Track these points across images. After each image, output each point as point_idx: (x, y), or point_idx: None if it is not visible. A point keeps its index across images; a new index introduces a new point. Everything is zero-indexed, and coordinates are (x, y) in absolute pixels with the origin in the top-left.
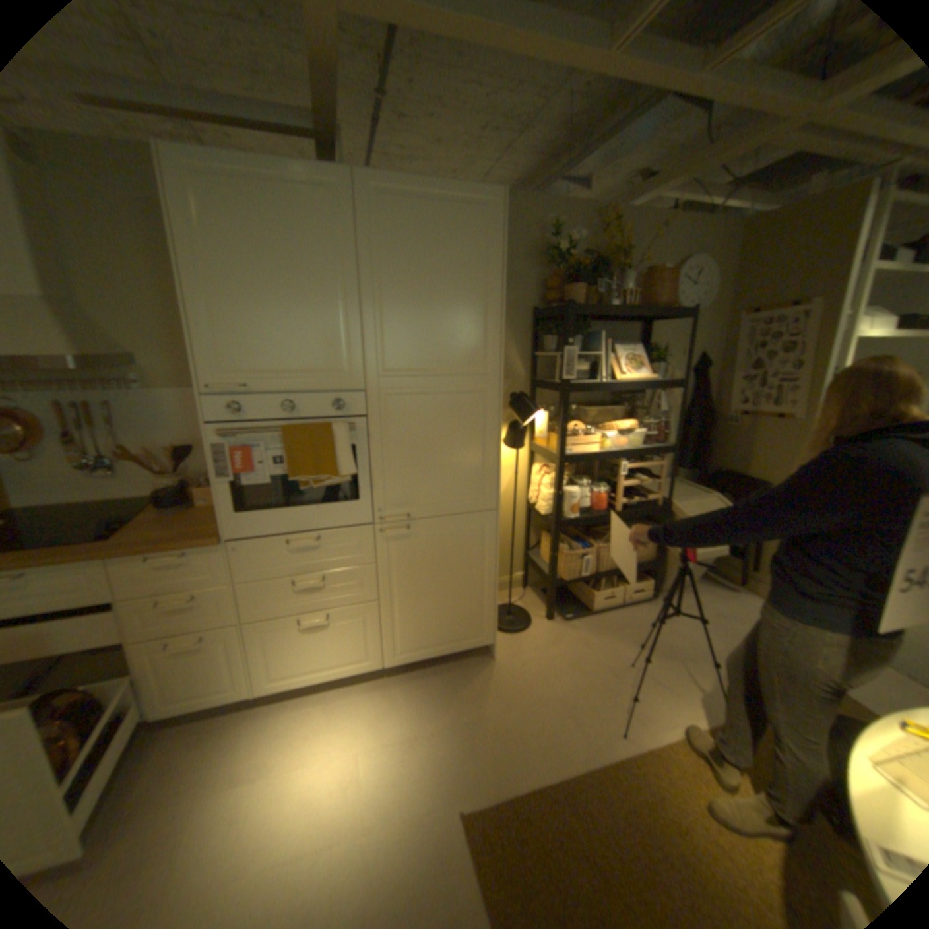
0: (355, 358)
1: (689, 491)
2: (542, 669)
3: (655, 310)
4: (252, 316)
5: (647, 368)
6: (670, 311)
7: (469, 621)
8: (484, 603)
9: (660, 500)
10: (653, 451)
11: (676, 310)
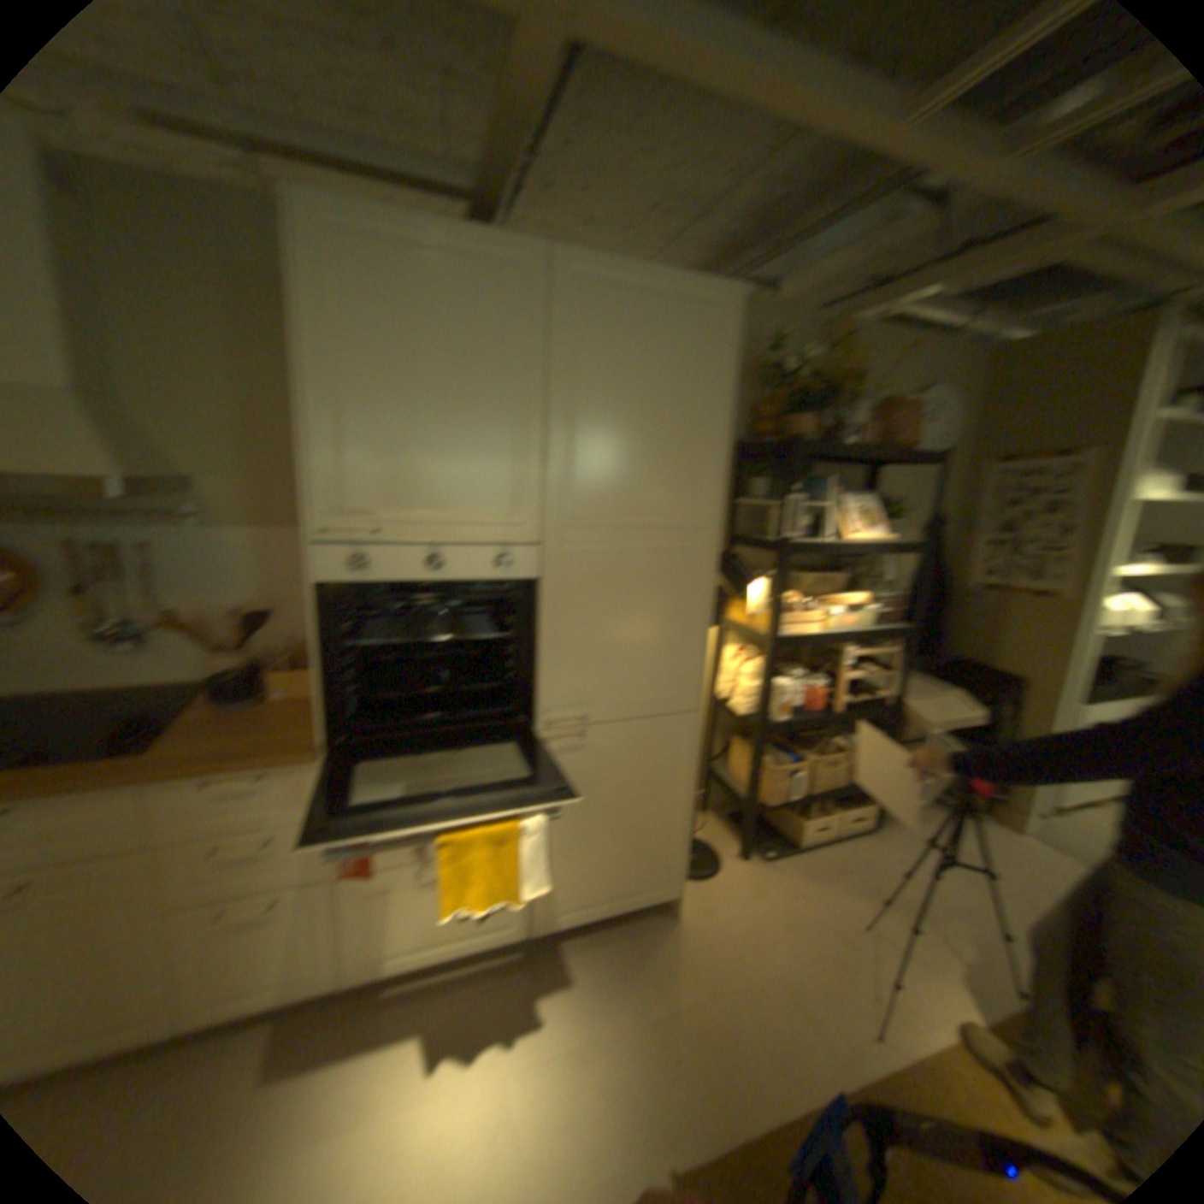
0: (534, 497)
1: (923, 685)
2: (750, 934)
3: (897, 452)
4: (401, 432)
5: (885, 524)
6: (913, 453)
7: (654, 864)
8: (674, 839)
9: (893, 698)
10: (890, 634)
11: (922, 452)
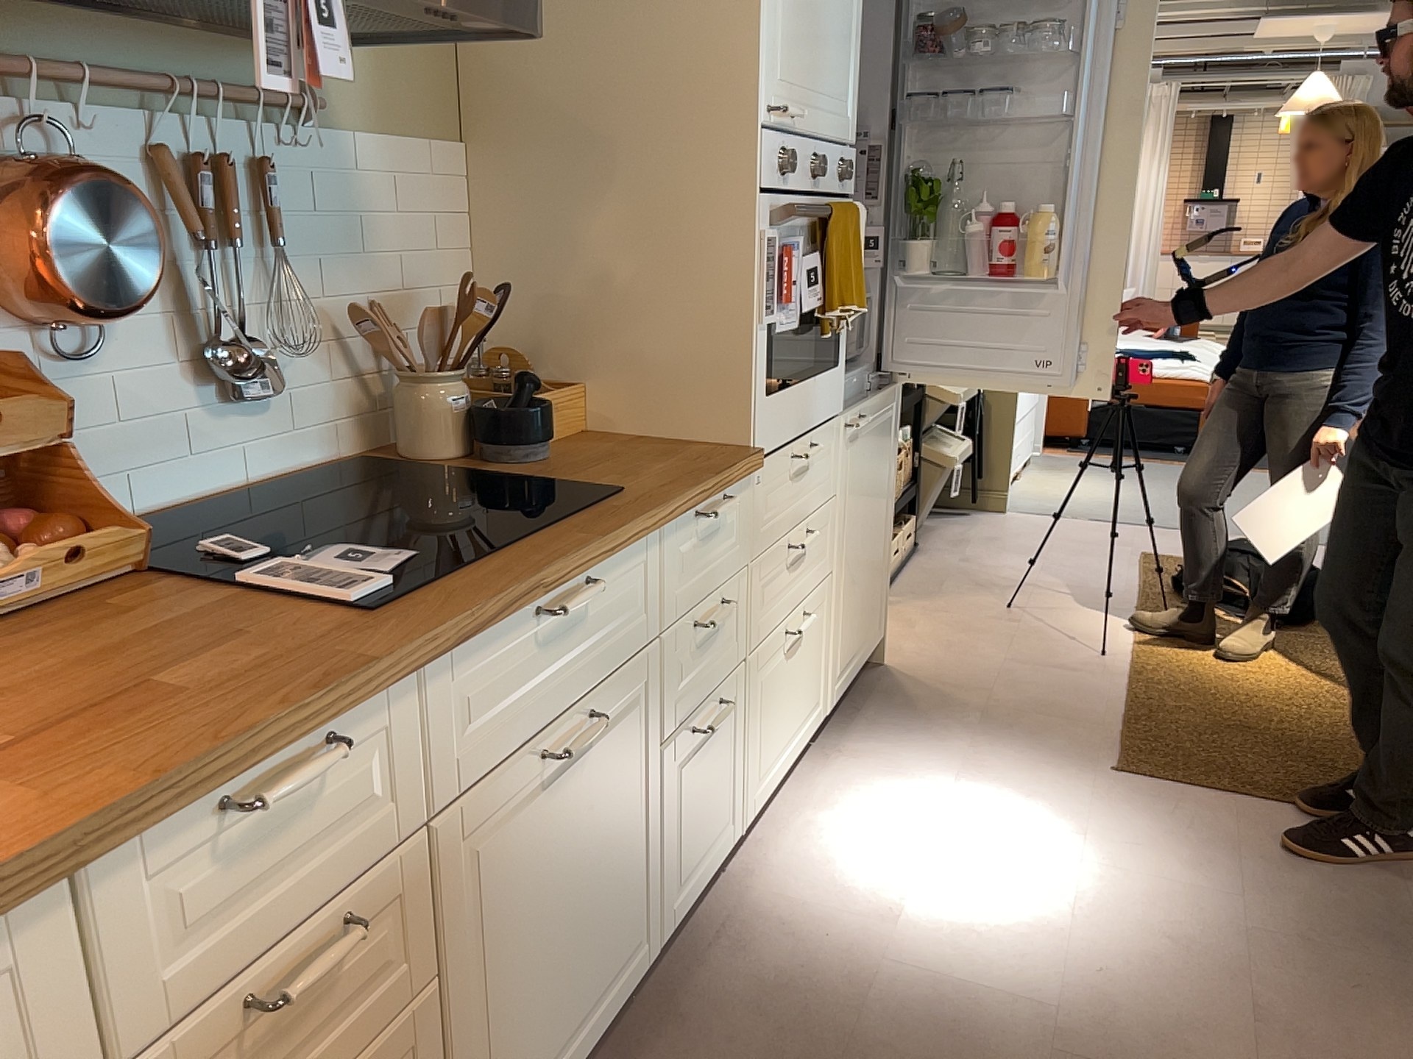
0: (855, 85)
1: None
2: (943, 647)
3: None
4: None
5: None
6: None
7: (877, 593)
8: (885, 556)
9: None
10: None
11: None
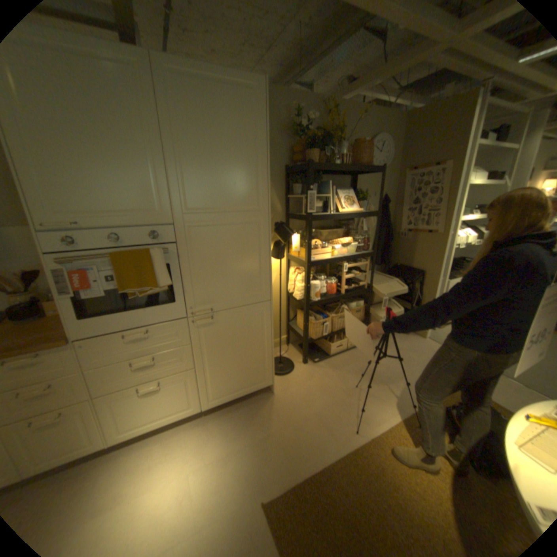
0: (162, 200)
1: (380, 278)
2: (303, 396)
3: (359, 167)
4: (73, 167)
5: (356, 204)
6: (368, 168)
7: (256, 373)
8: (264, 360)
9: (365, 285)
10: (361, 256)
11: (372, 167)
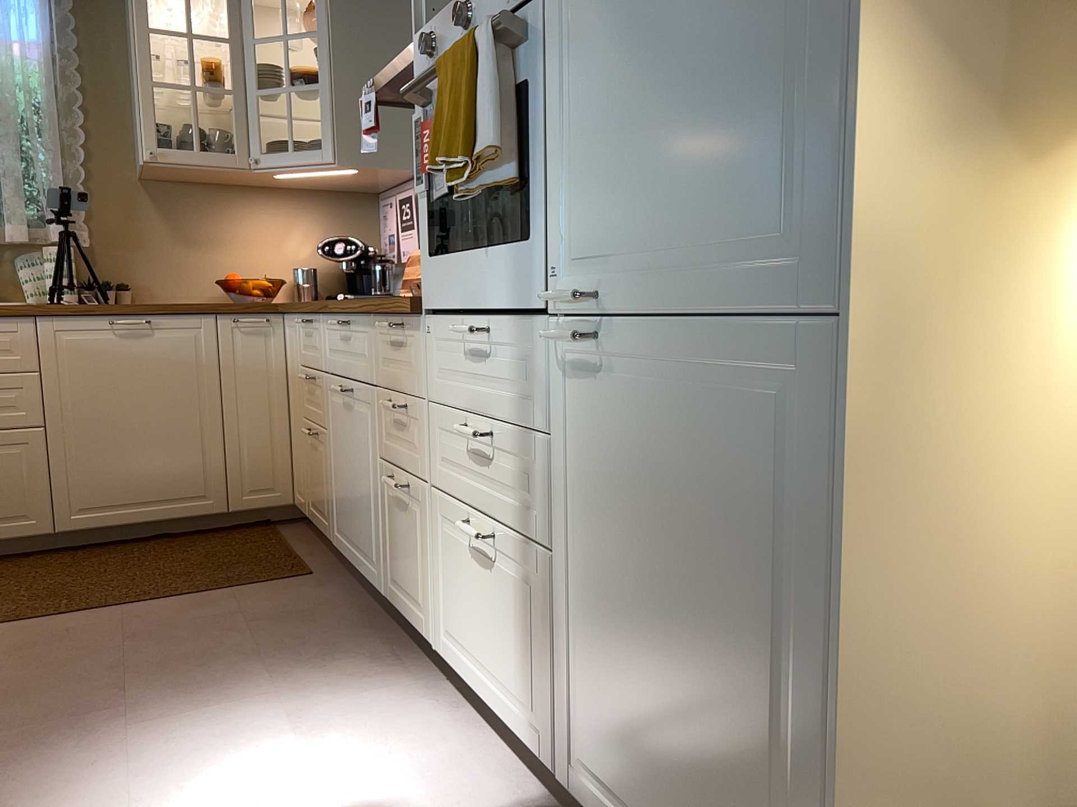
0: None
1: None
2: None
3: None
4: None
5: None
6: None
7: None
8: (803, 806)
9: None
10: None
11: None
